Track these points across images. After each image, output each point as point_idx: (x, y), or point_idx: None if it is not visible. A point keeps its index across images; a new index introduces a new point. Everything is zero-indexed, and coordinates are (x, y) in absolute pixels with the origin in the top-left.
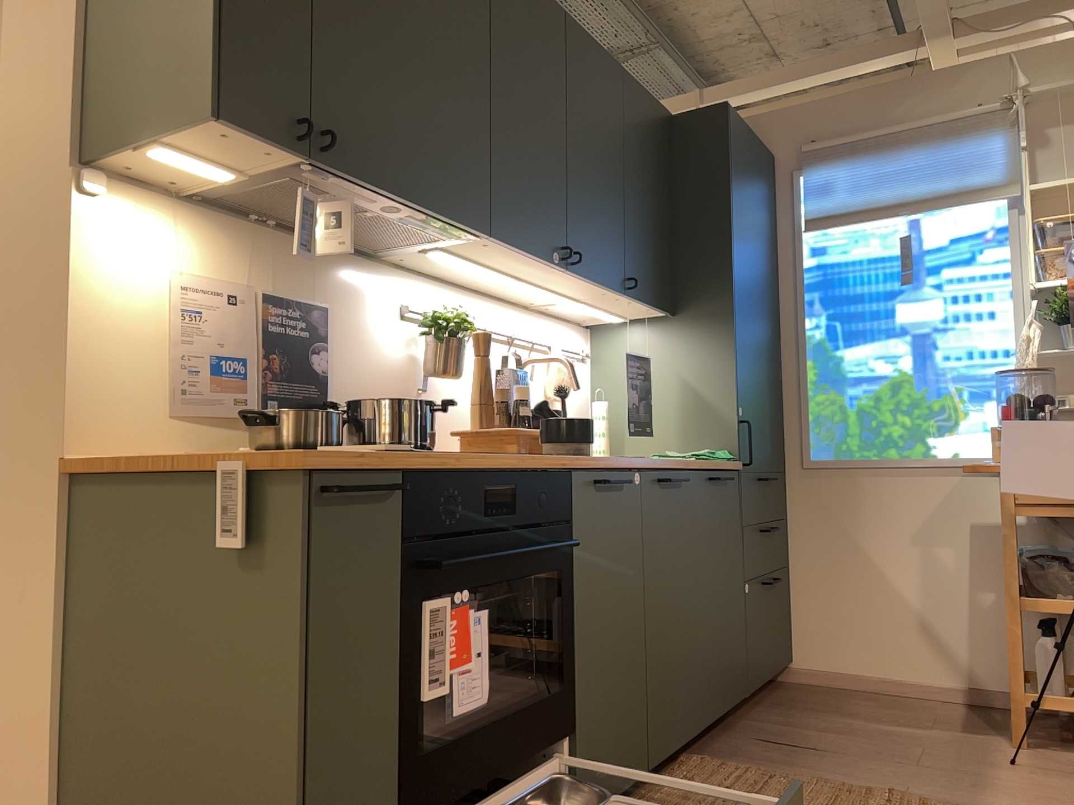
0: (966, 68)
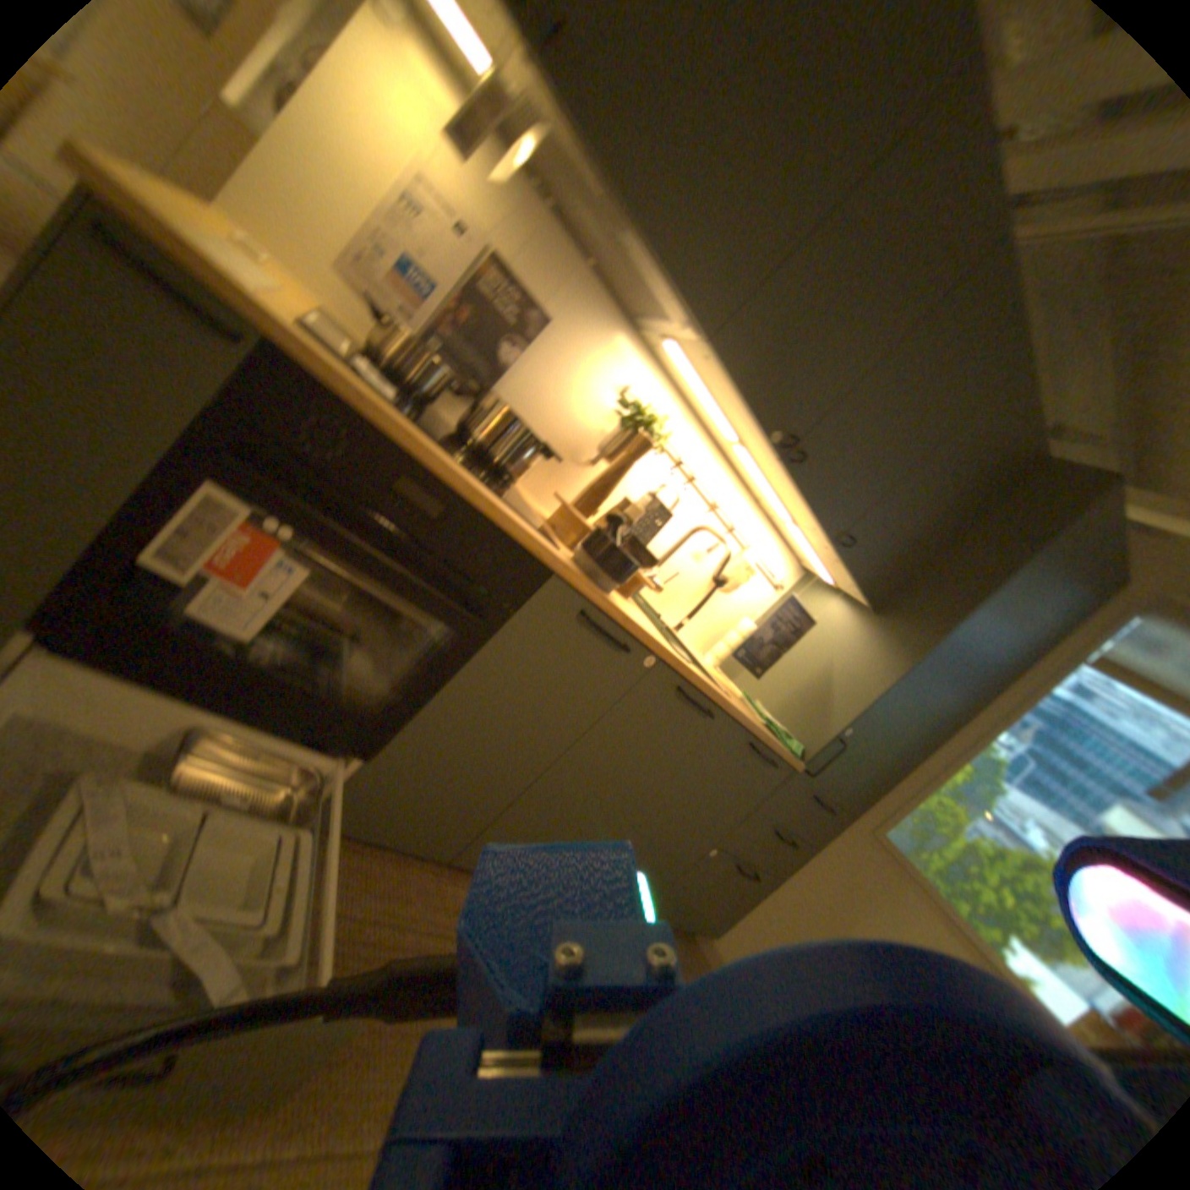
0: None
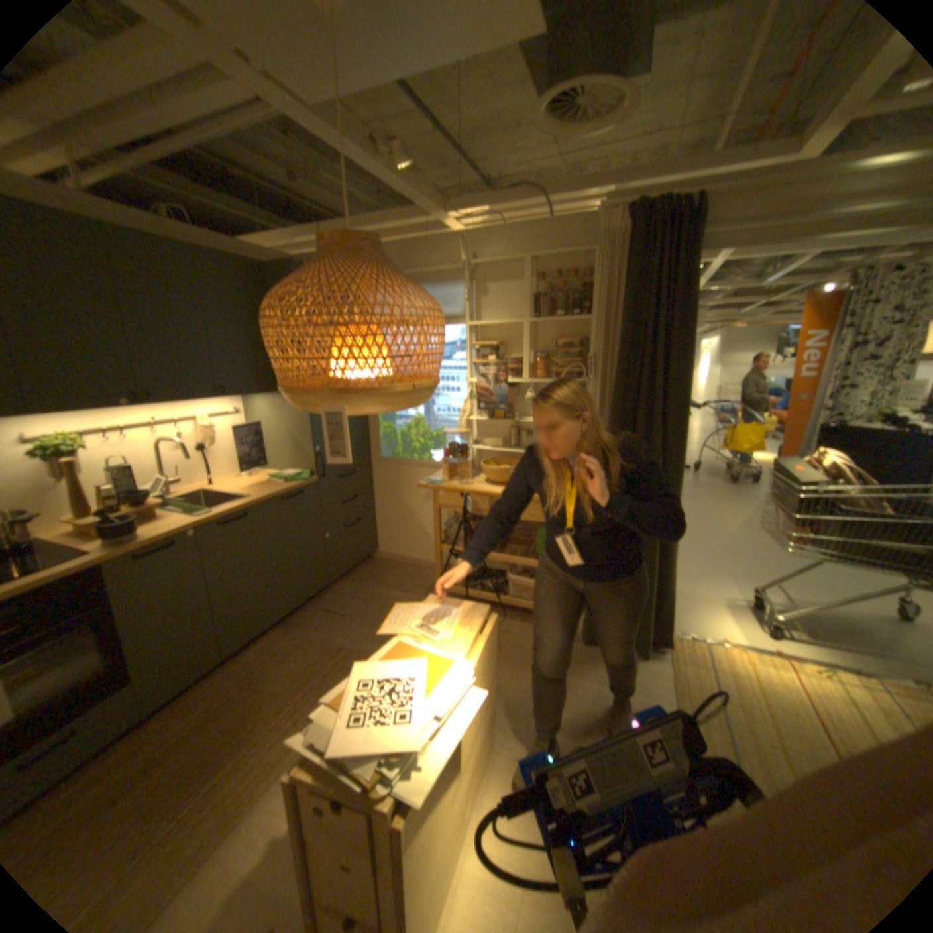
0: (451, 236)
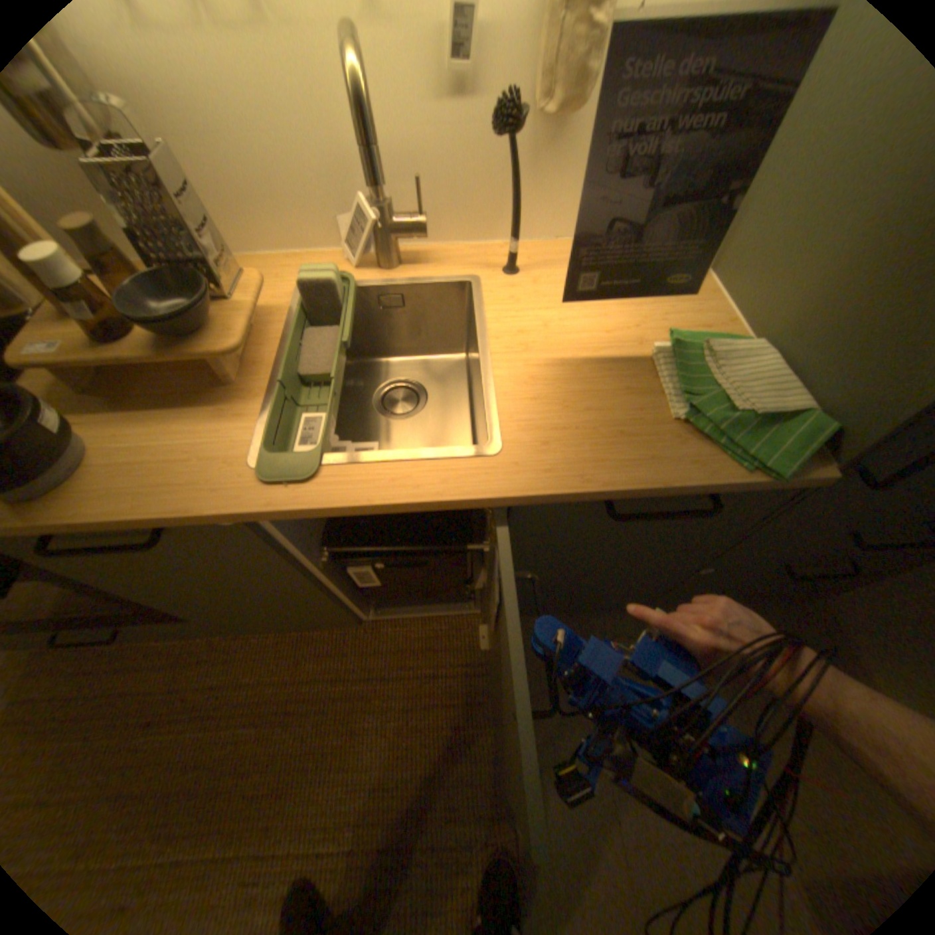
0: None
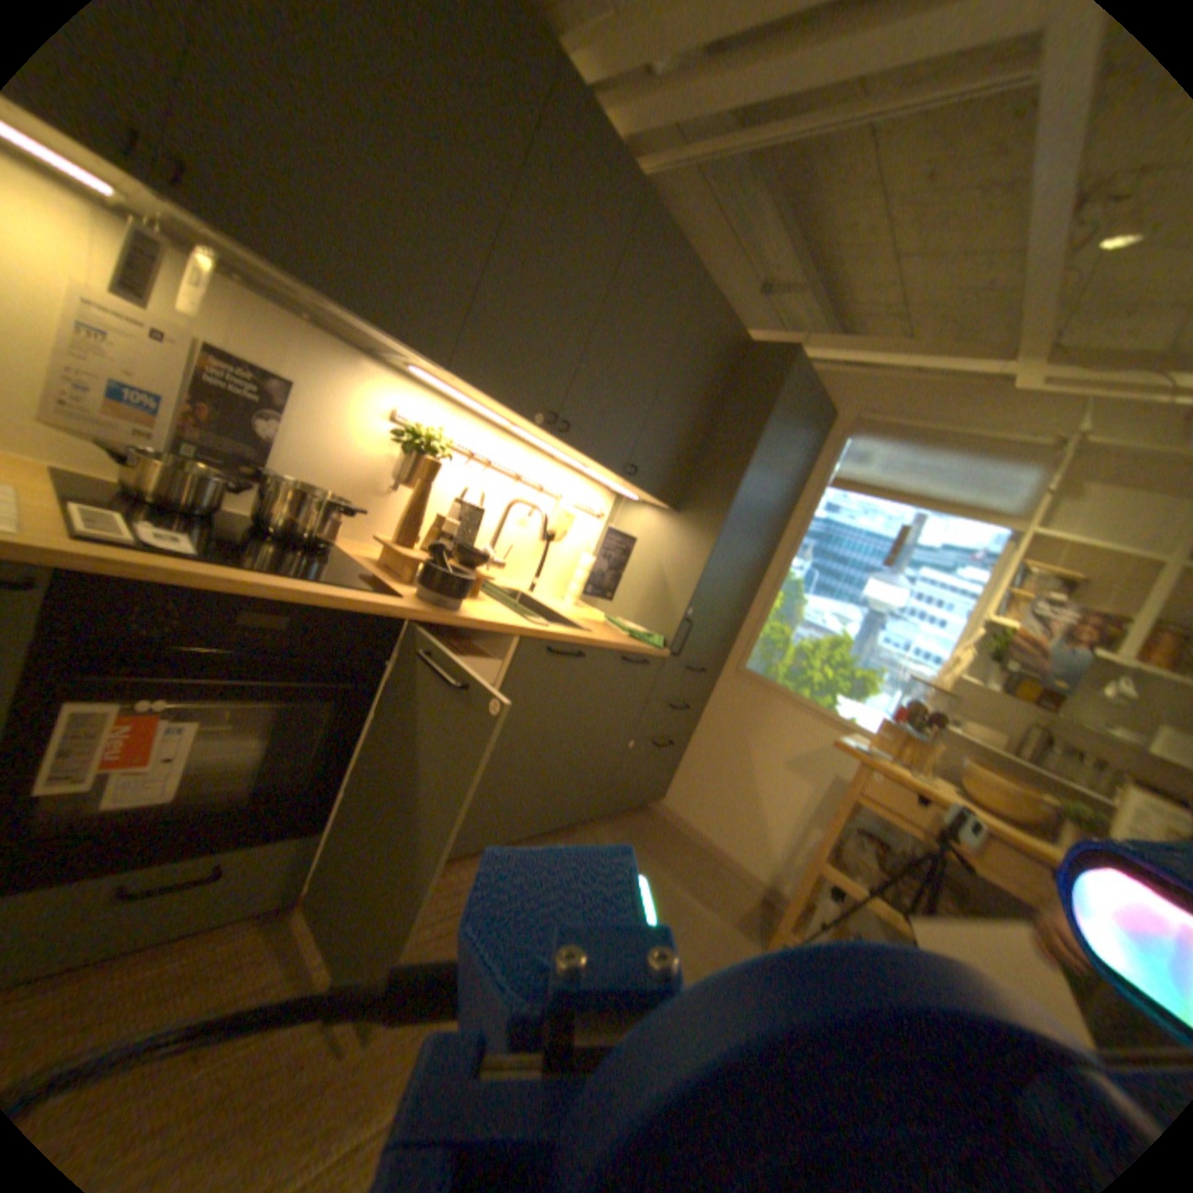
0: (1046, 389)
